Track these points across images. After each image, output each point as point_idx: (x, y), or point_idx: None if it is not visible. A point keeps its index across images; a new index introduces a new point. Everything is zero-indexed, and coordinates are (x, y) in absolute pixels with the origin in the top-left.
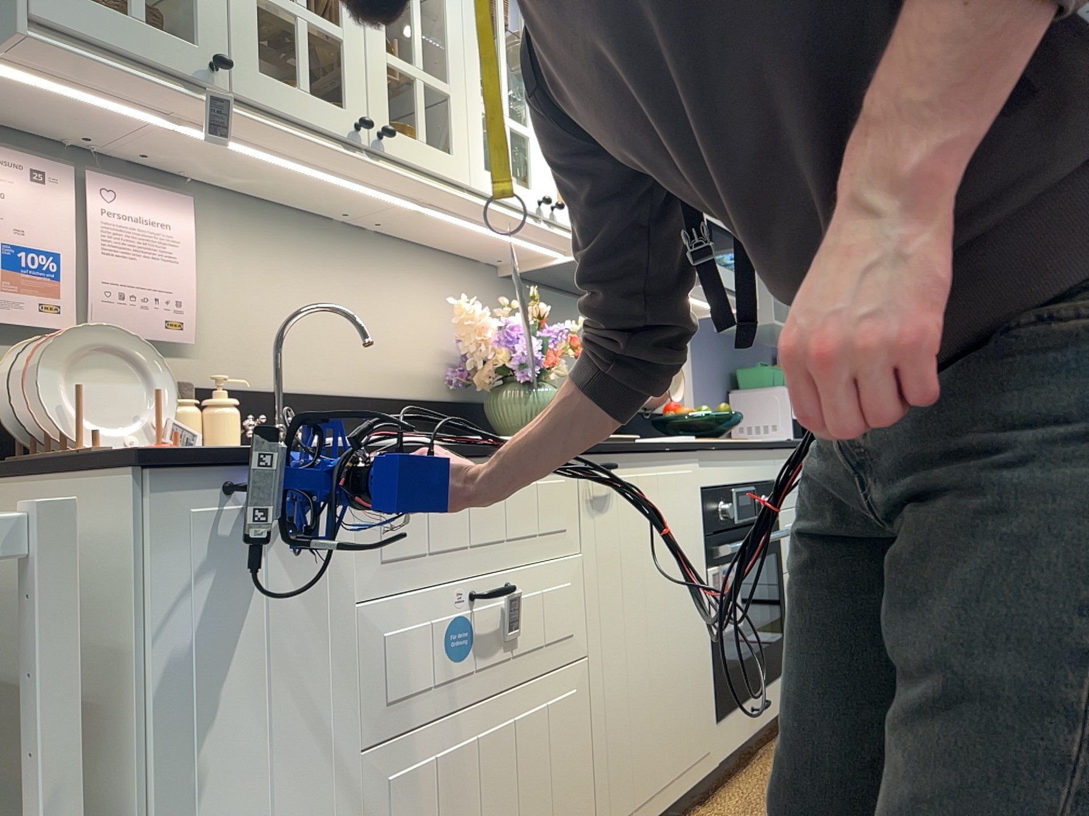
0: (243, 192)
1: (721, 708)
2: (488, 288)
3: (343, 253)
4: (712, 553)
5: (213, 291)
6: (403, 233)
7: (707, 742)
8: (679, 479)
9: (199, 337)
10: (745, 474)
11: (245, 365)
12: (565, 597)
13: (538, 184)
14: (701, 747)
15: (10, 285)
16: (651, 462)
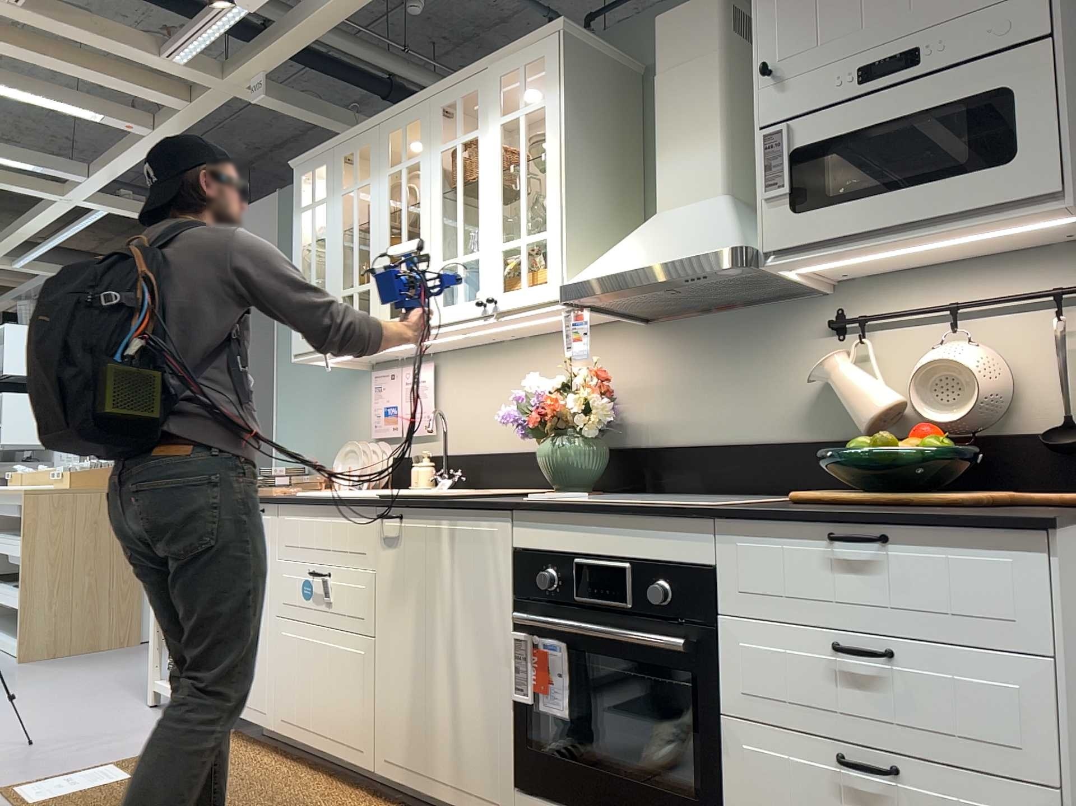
0: (456, 347)
1: (524, 781)
2: (629, 340)
3: (507, 358)
4: (521, 618)
5: (446, 404)
6: (535, 331)
7: (494, 793)
8: (473, 536)
9: (441, 430)
10: (609, 545)
11: (458, 441)
12: (360, 593)
13: (482, 290)
14: (484, 789)
15: (384, 422)
16: (440, 516)
